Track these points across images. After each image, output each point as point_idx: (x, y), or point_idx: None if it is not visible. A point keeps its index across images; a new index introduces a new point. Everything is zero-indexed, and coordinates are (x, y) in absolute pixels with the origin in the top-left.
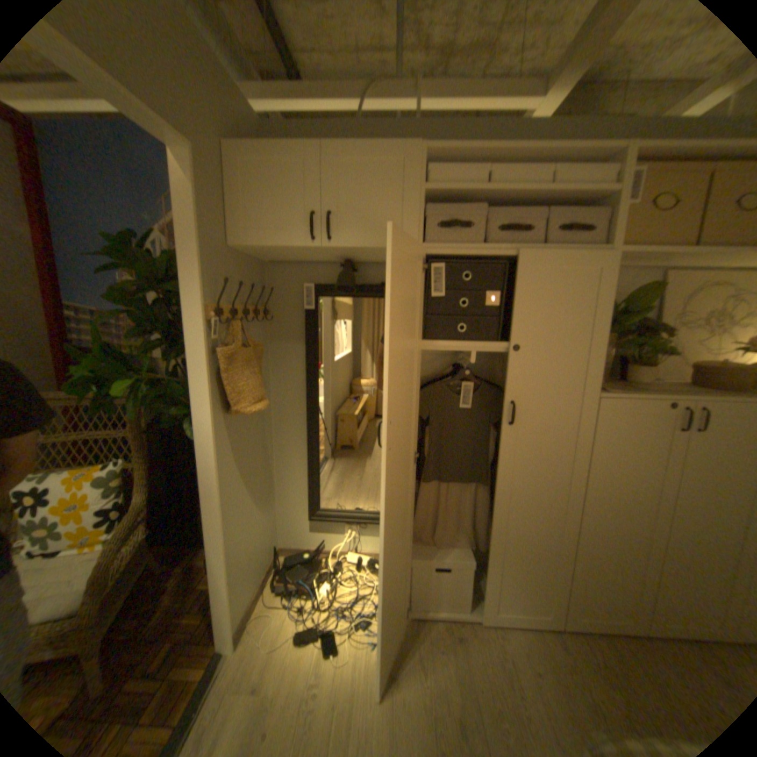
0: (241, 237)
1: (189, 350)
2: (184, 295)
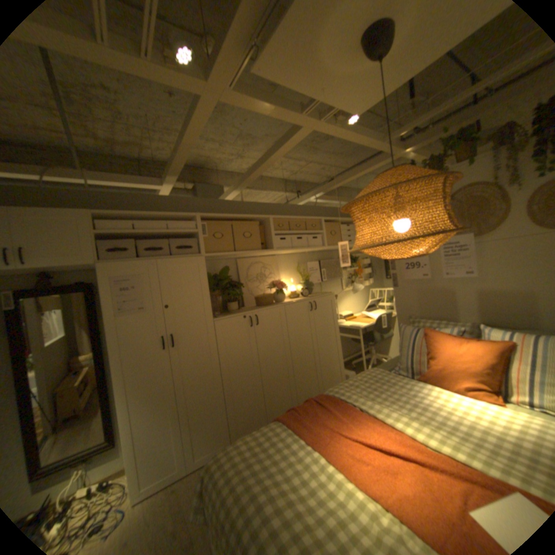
0: None
1: None
2: None
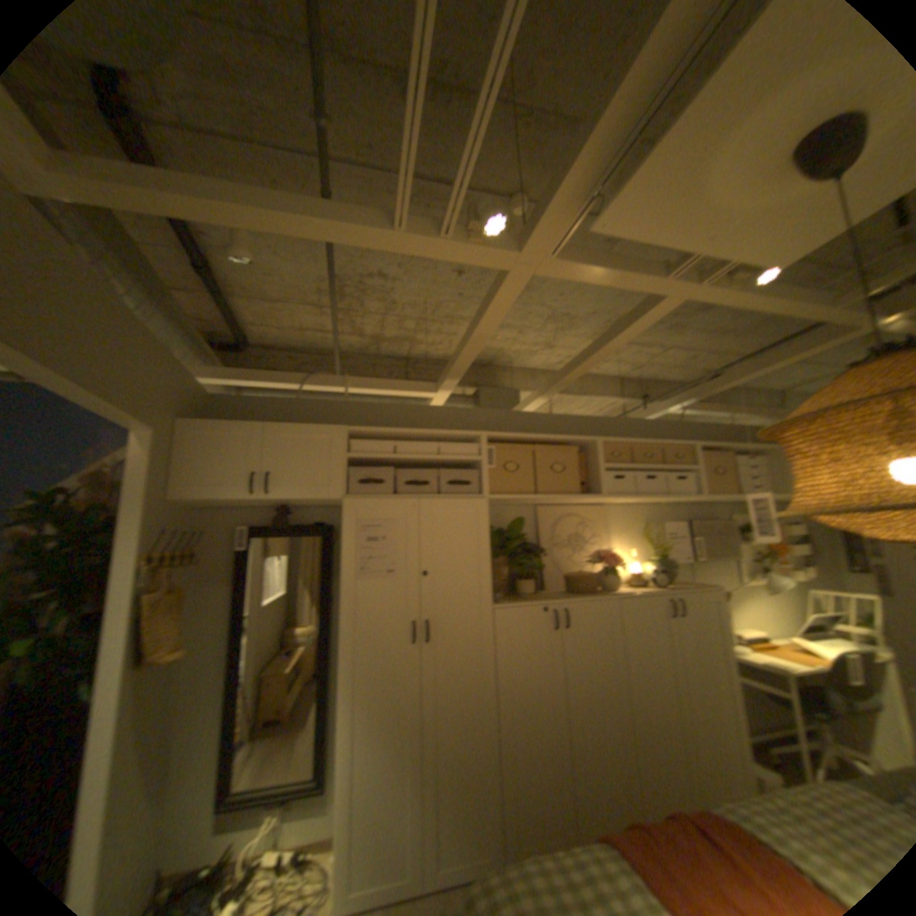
0: (178, 492)
1: (107, 600)
2: (114, 547)
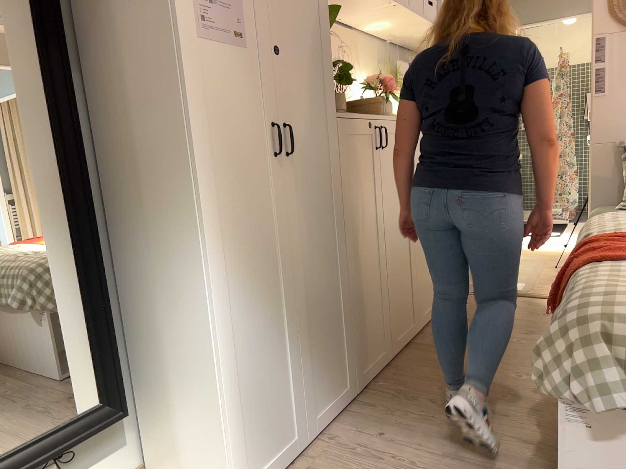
0: None
1: None
2: None
